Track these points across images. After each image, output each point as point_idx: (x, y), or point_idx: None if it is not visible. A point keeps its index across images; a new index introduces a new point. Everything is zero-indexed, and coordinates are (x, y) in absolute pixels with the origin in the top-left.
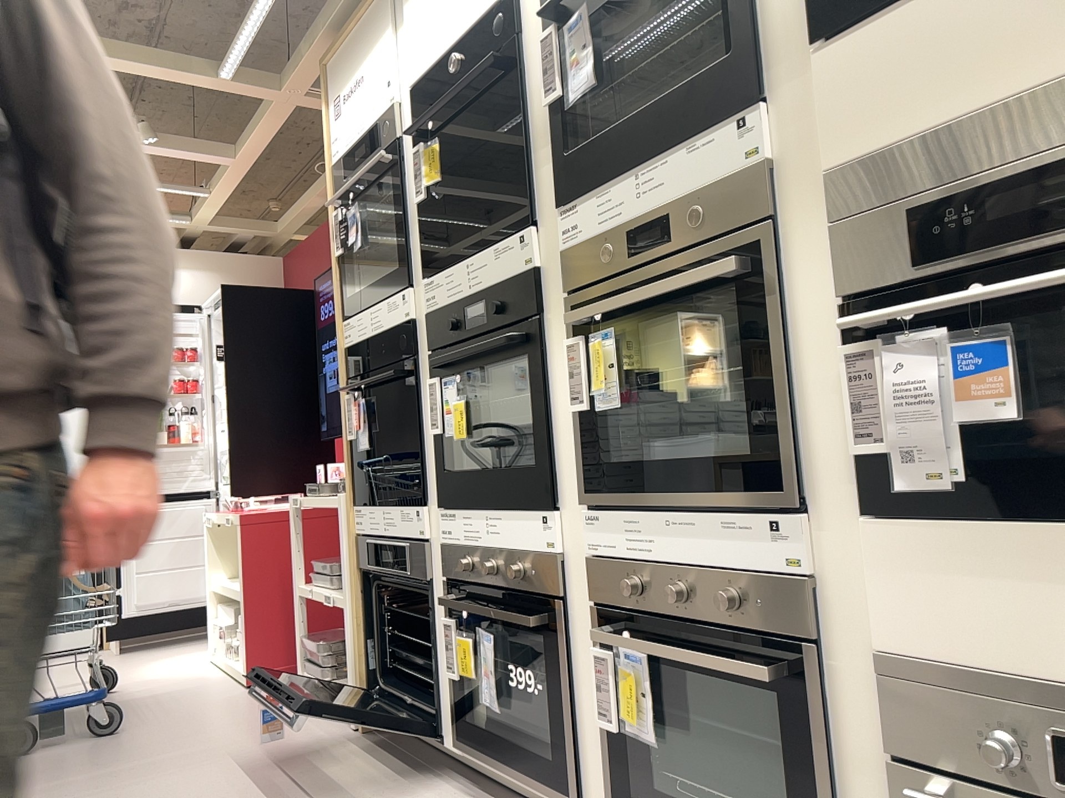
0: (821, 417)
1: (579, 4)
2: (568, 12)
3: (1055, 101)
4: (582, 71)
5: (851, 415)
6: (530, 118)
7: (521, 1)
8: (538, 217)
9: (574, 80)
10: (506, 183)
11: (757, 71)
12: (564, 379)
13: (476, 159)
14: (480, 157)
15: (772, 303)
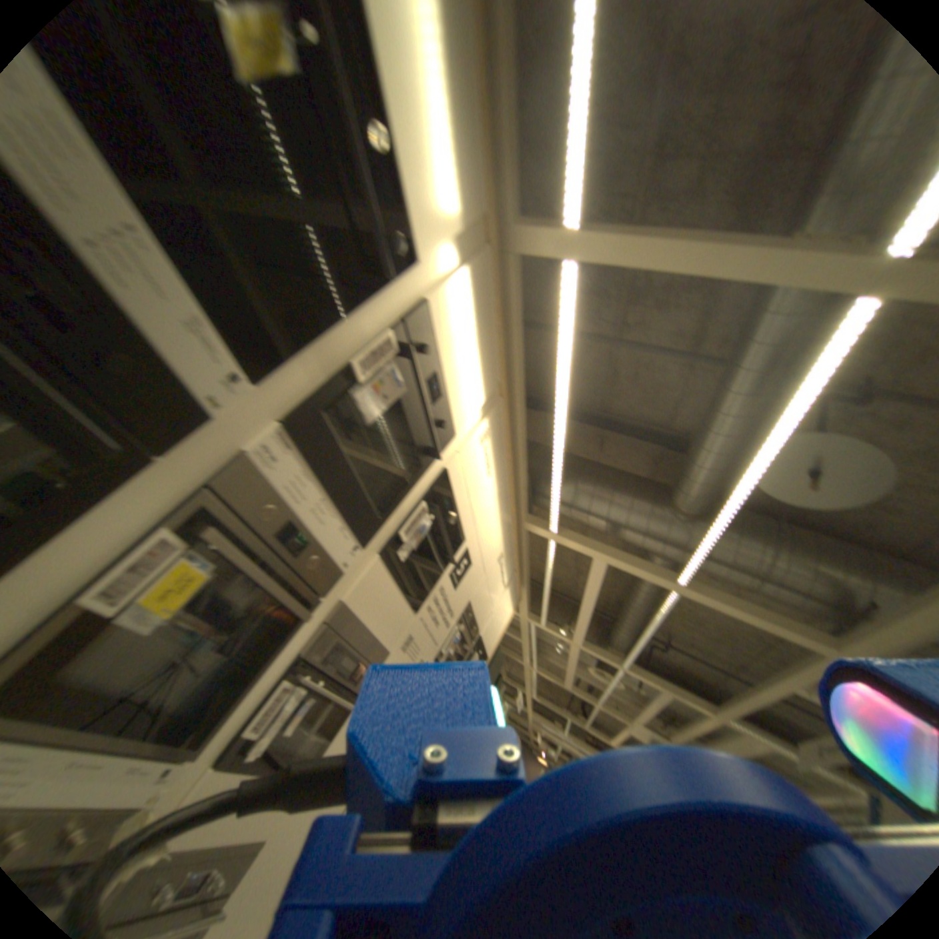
0: (242, 706)
1: (403, 377)
2: (400, 366)
3: (368, 641)
4: (374, 408)
5: (253, 710)
6: (336, 331)
7: (407, 278)
8: (260, 390)
9: (368, 396)
10: (253, 262)
11: (371, 536)
12: (99, 545)
13: (255, 138)
14: (259, 150)
15: (287, 639)
